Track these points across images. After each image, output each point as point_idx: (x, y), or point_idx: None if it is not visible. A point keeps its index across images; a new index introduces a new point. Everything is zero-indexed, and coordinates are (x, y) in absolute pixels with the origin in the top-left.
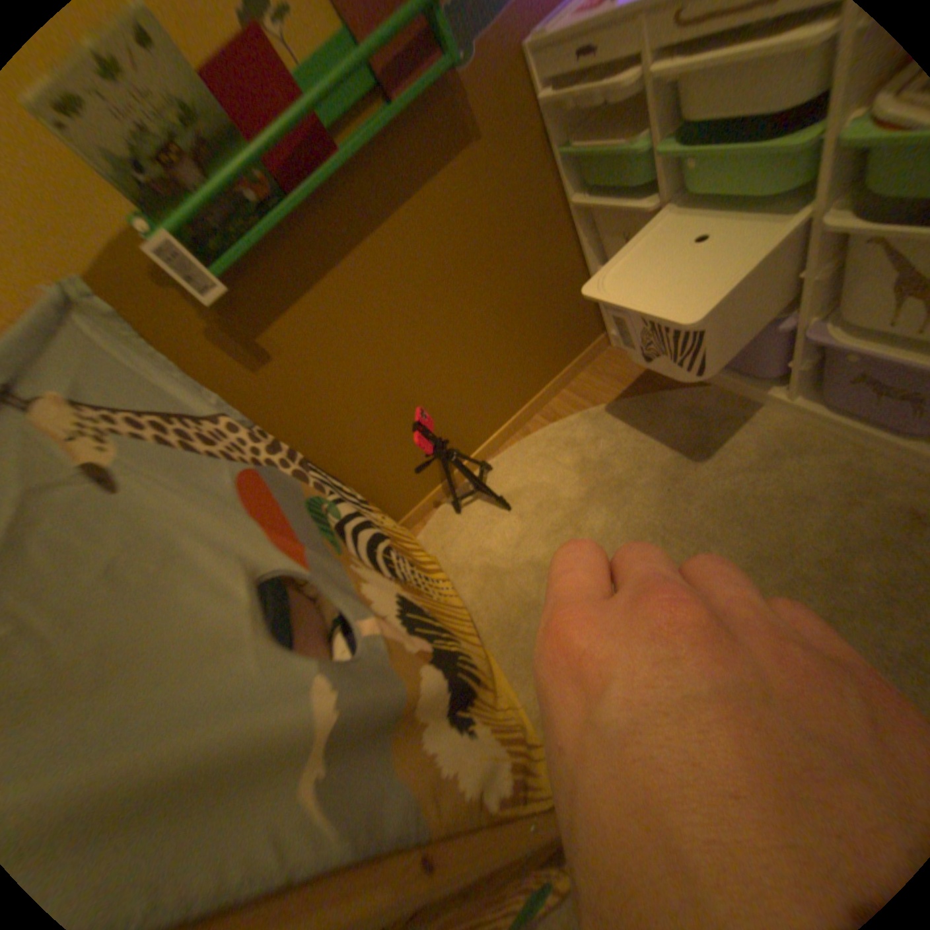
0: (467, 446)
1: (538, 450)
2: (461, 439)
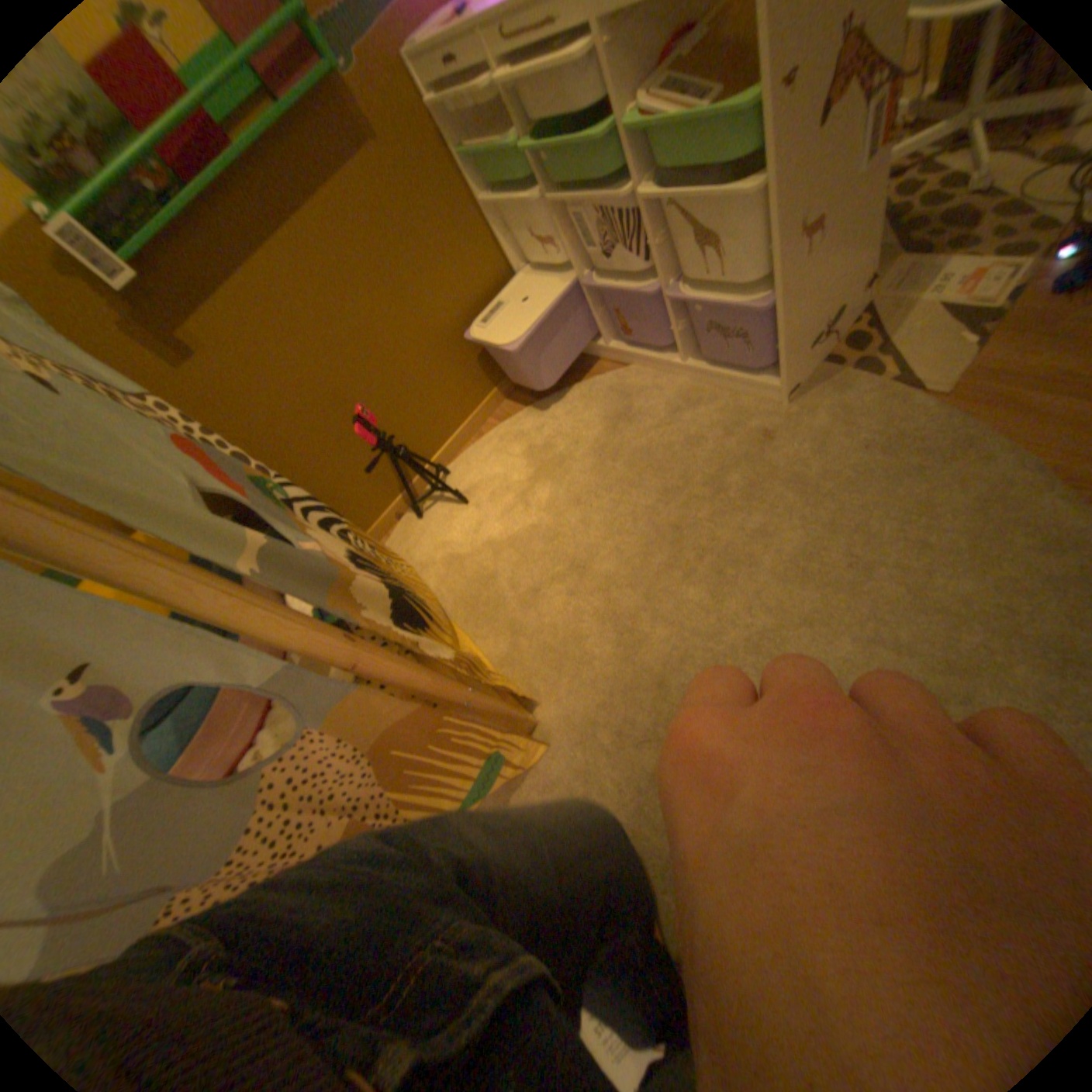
0: (422, 452)
1: (491, 446)
2: (413, 443)
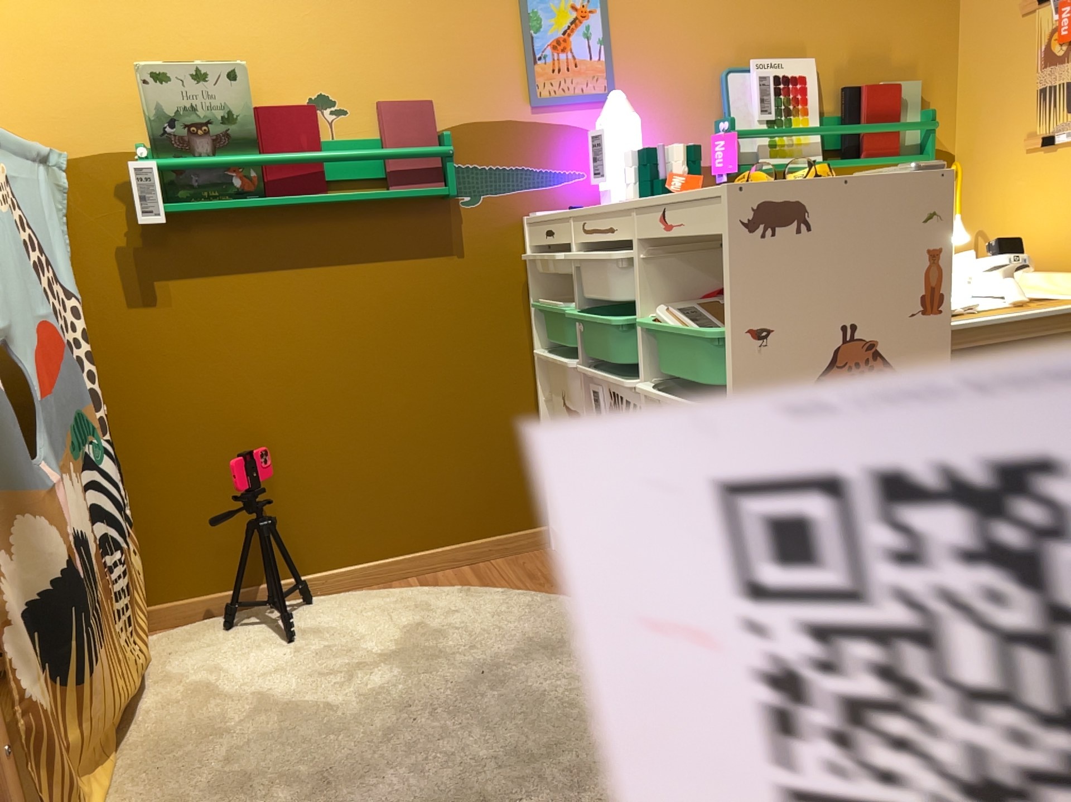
0: (300, 556)
1: (381, 601)
2: (298, 539)
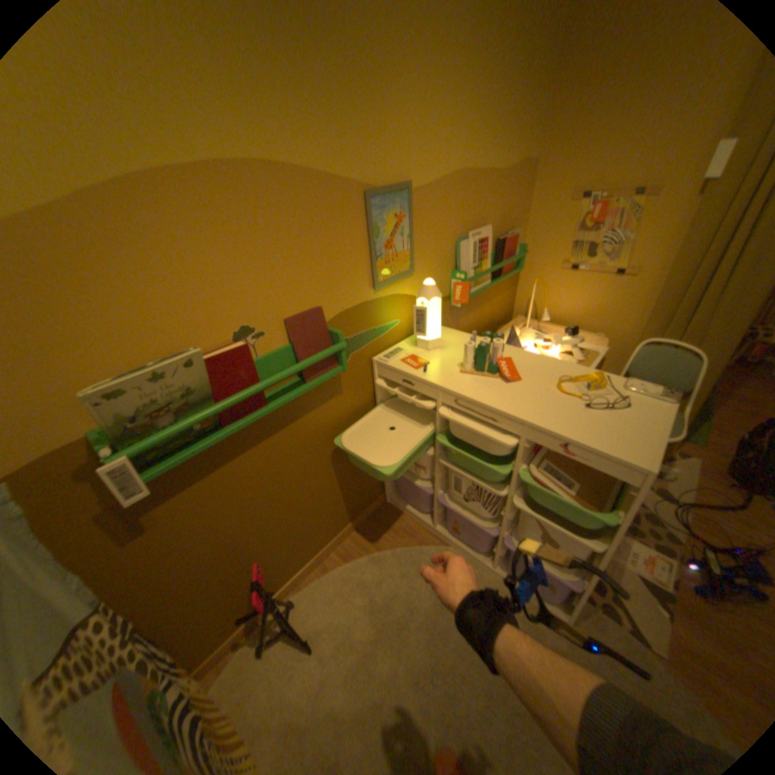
0: (276, 584)
1: (335, 589)
2: (274, 579)
